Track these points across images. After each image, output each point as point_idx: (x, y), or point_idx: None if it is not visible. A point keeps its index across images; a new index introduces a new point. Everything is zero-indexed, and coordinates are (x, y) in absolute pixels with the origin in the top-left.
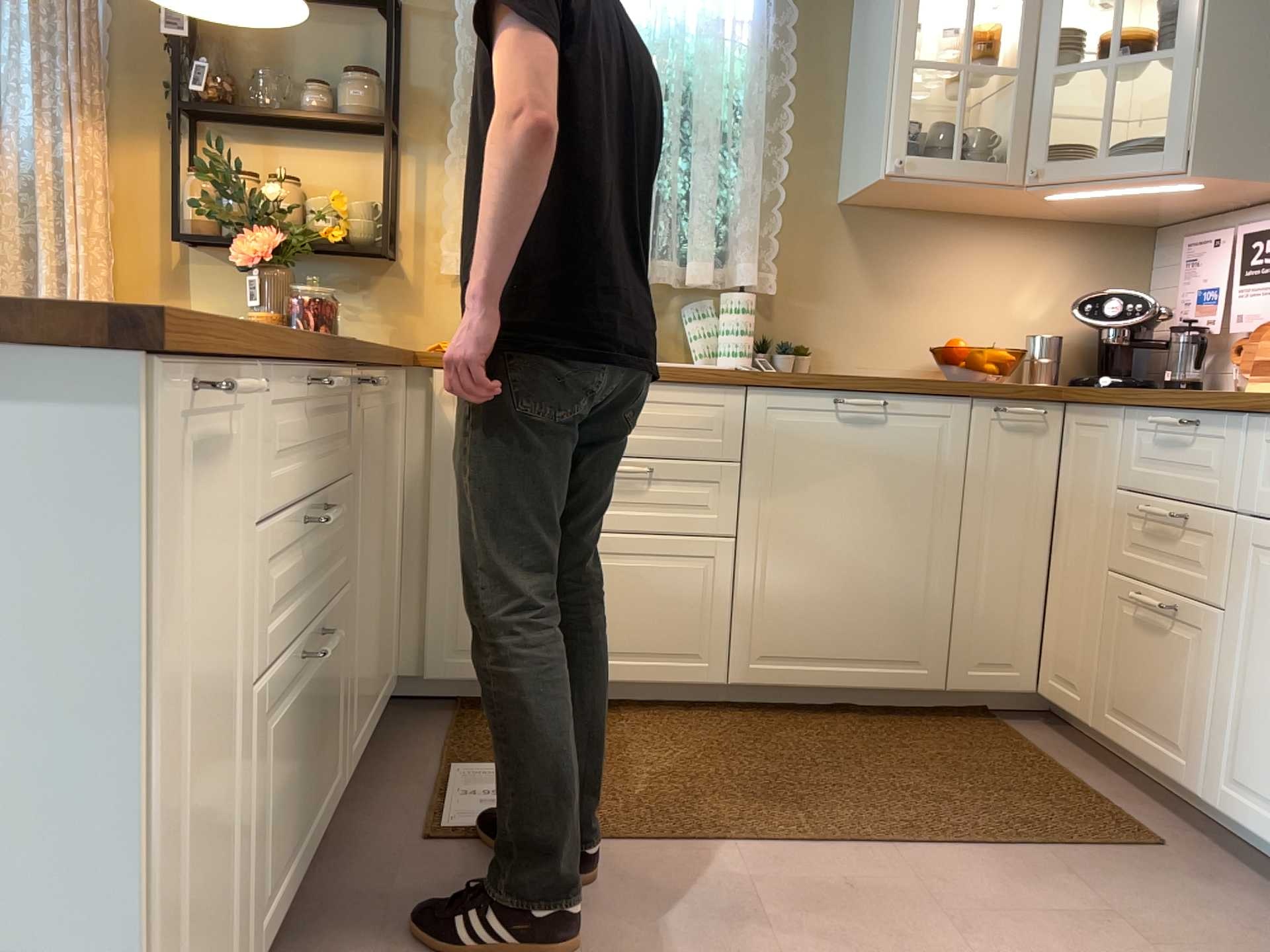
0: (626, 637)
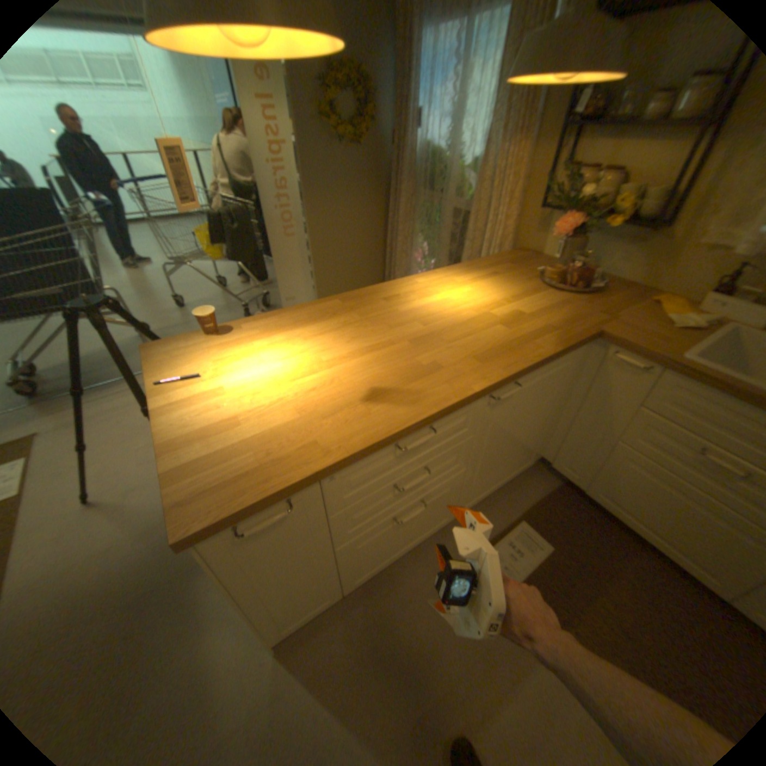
0: (668, 531)
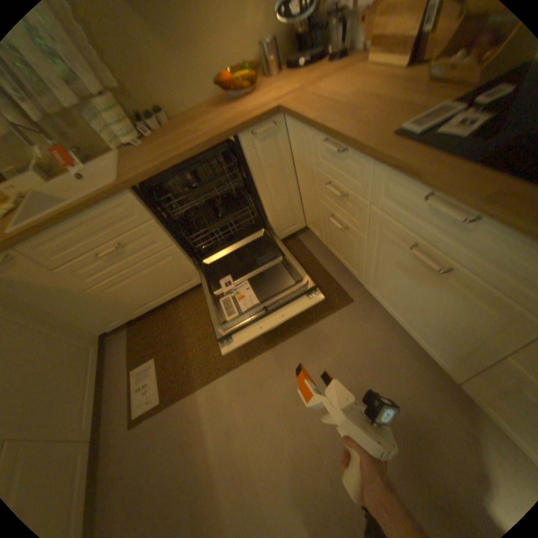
0: (161, 289)
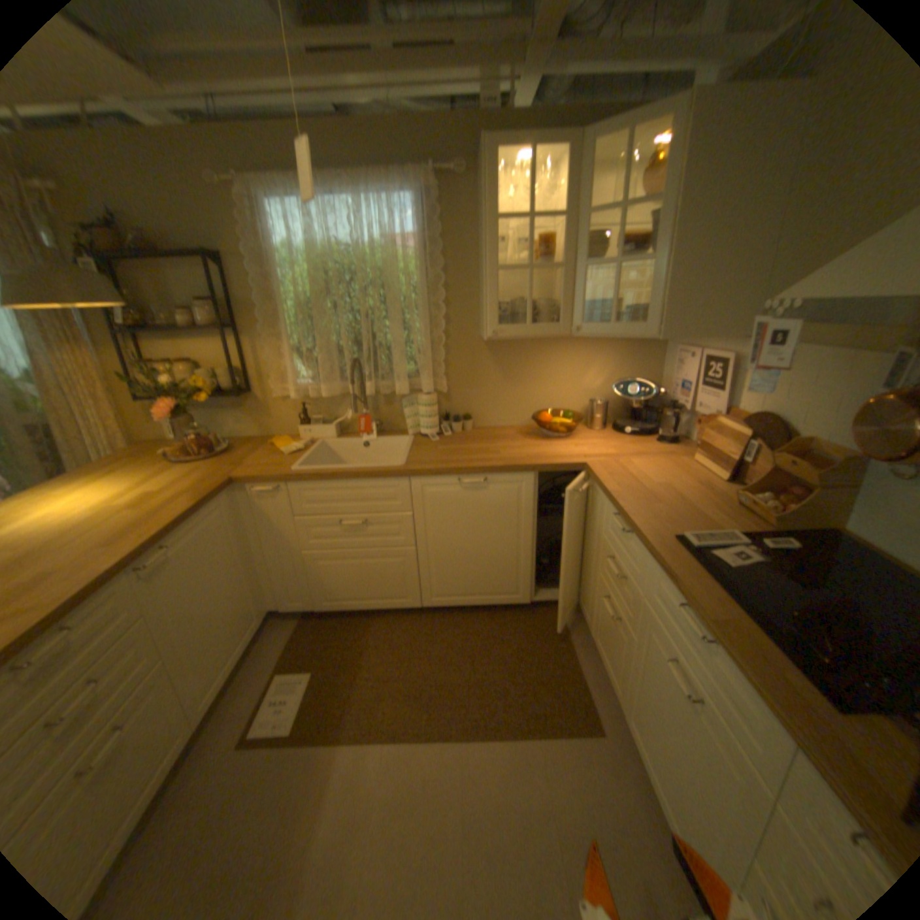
0: (368, 591)
